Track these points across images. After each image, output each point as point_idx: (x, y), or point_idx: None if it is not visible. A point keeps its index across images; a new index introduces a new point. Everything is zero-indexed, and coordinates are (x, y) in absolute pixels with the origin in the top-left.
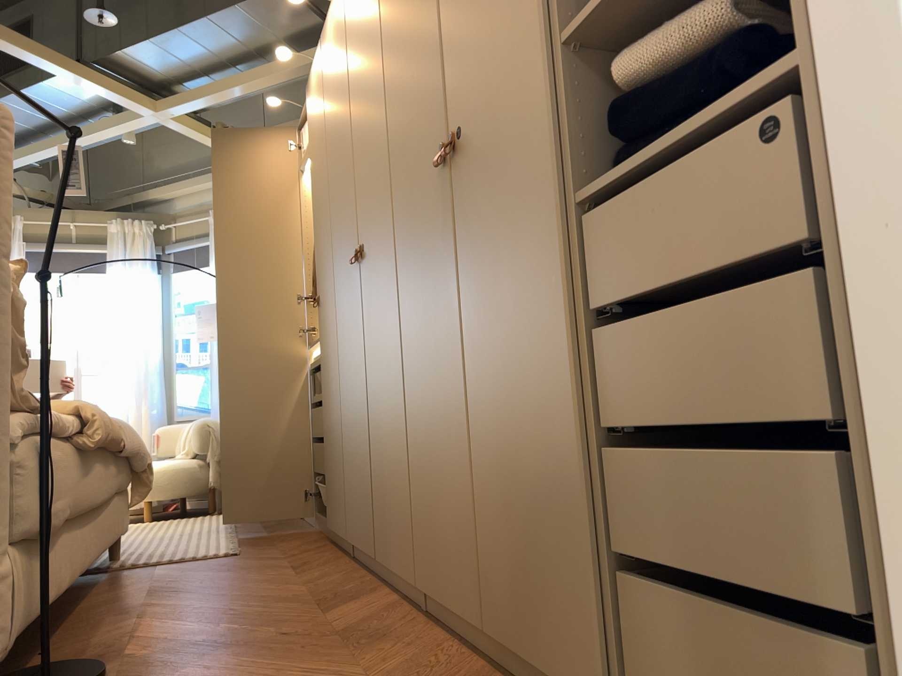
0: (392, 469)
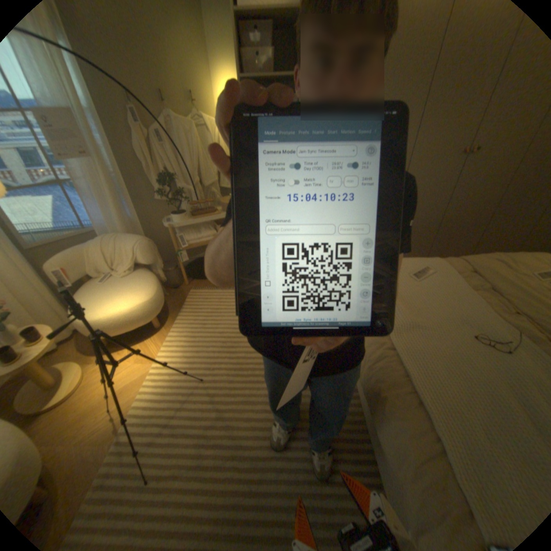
0: (461, 234)
